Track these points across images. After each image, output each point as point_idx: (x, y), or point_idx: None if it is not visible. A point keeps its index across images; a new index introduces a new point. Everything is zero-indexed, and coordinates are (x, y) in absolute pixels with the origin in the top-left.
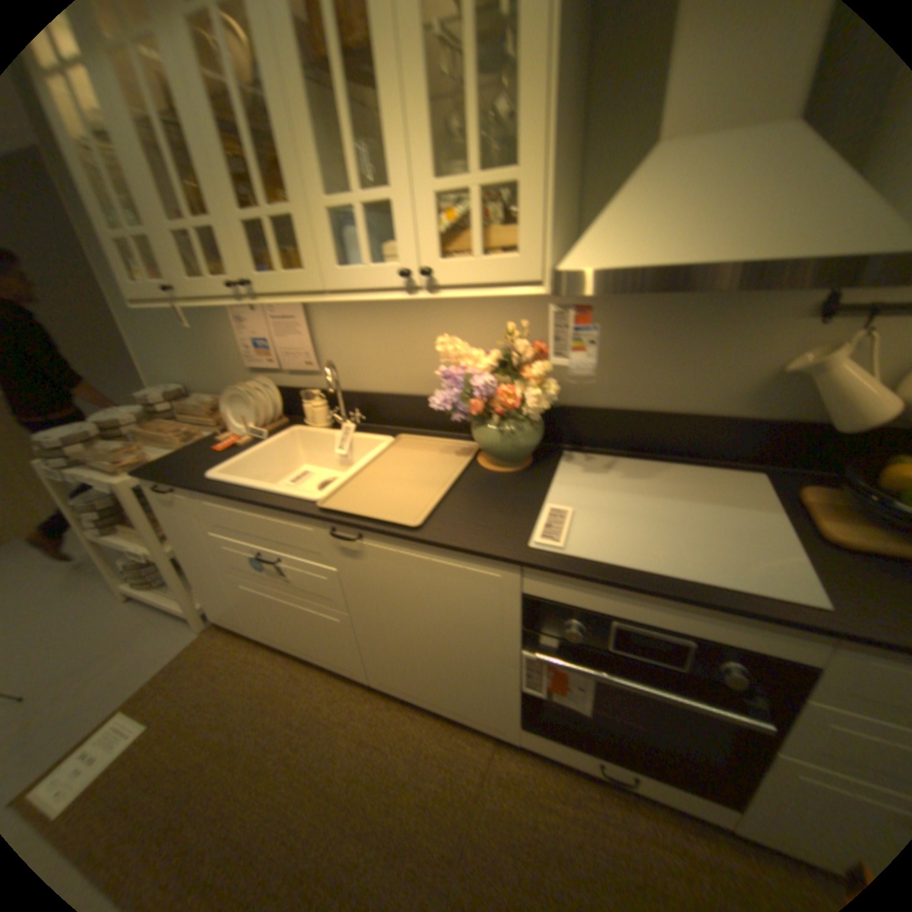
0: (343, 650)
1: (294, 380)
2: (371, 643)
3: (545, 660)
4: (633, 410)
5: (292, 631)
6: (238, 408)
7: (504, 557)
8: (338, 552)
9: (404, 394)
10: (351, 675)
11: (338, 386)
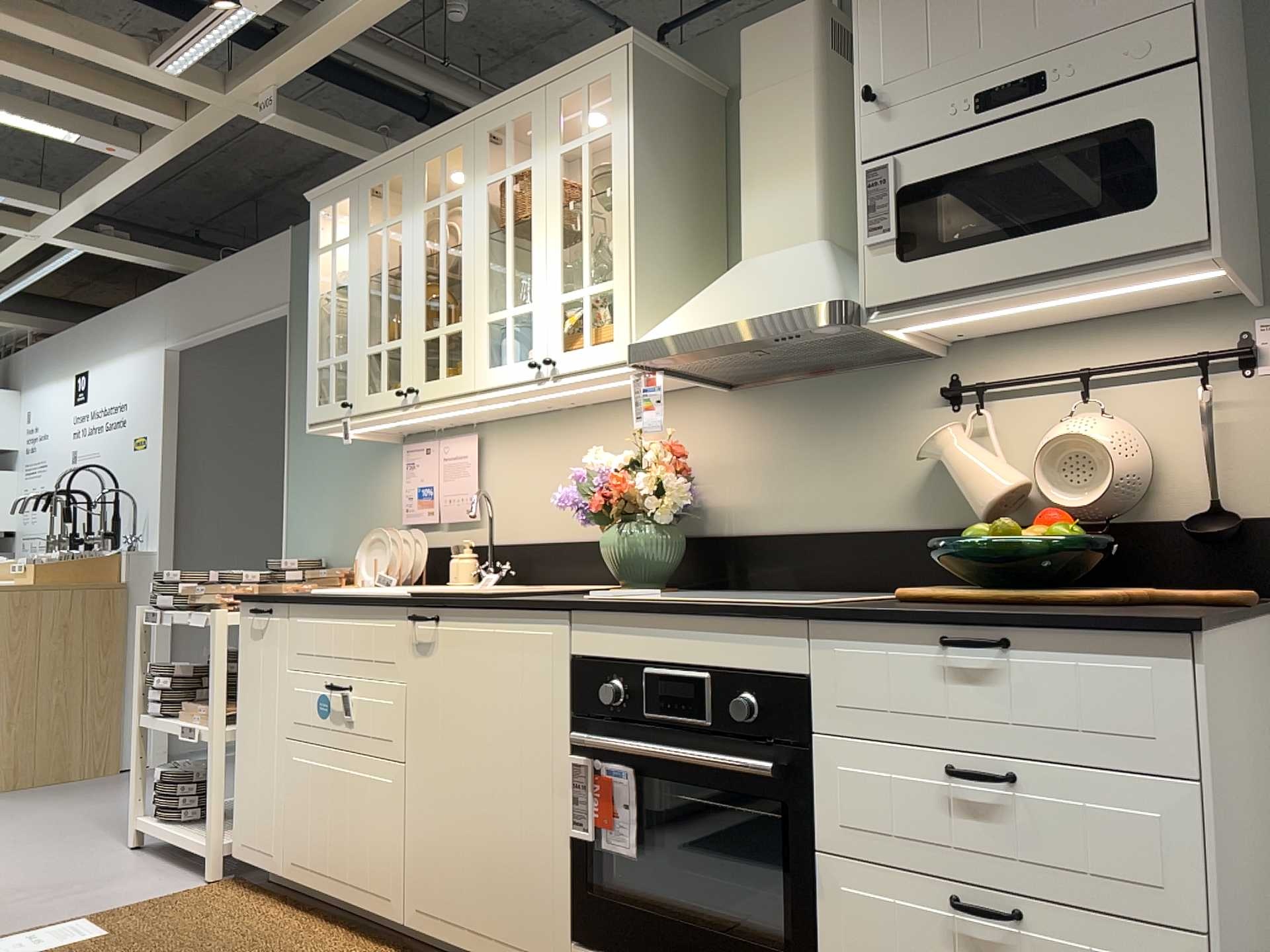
0: (386, 848)
1: (451, 538)
2: (420, 817)
3: (580, 739)
4: (799, 534)
5: (334, 831)
6: (376, 558)
7: (554, 603)
8: (413, 654)
9: (564, 542)
10: (386, 908)
11: (492, 532)
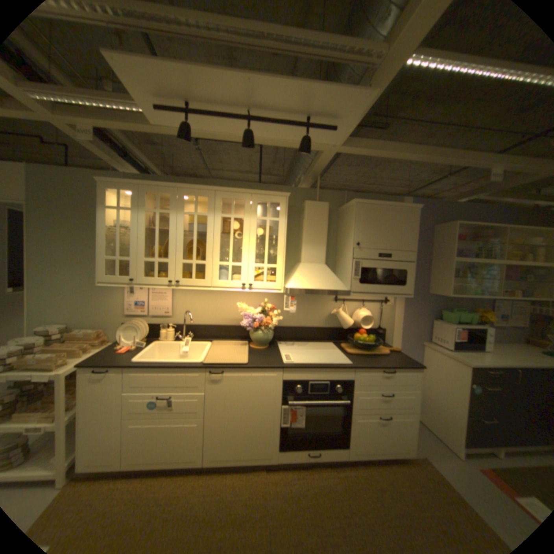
0: (193, 446)
1: (154, 320)
2: (212, 433)
3: (292, 403)
4: (296, 327)
5: (160, 447)
6: (128, 333)
7: (279, 367)
8: (209, 383)
9: (214, 325)
10: (193, 464)
11: (184, 322)
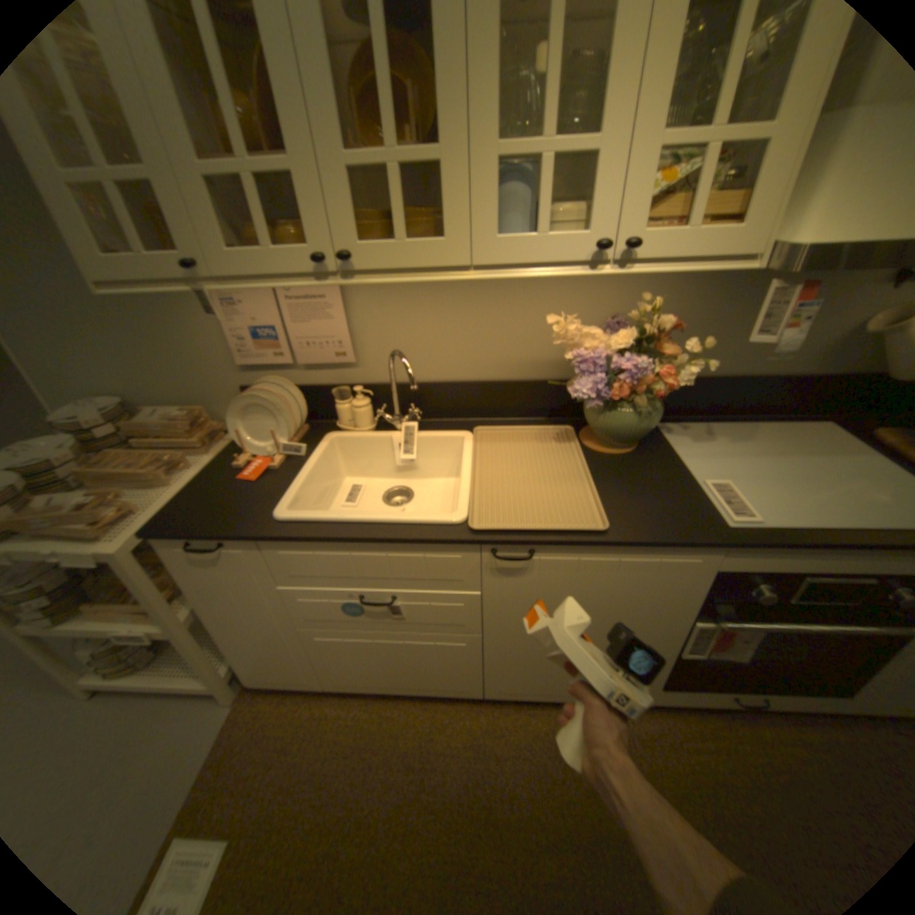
0: (461, 673)
1: (313, 377)
2: (504, 658)
3: (737, 628)
4: (721, 377)
5: (389, 671)
6: (254, 421)
7: (719, 543)
8: (493, 575)
9: (471, 382)
10: (463, 695)
11: (391, 380)
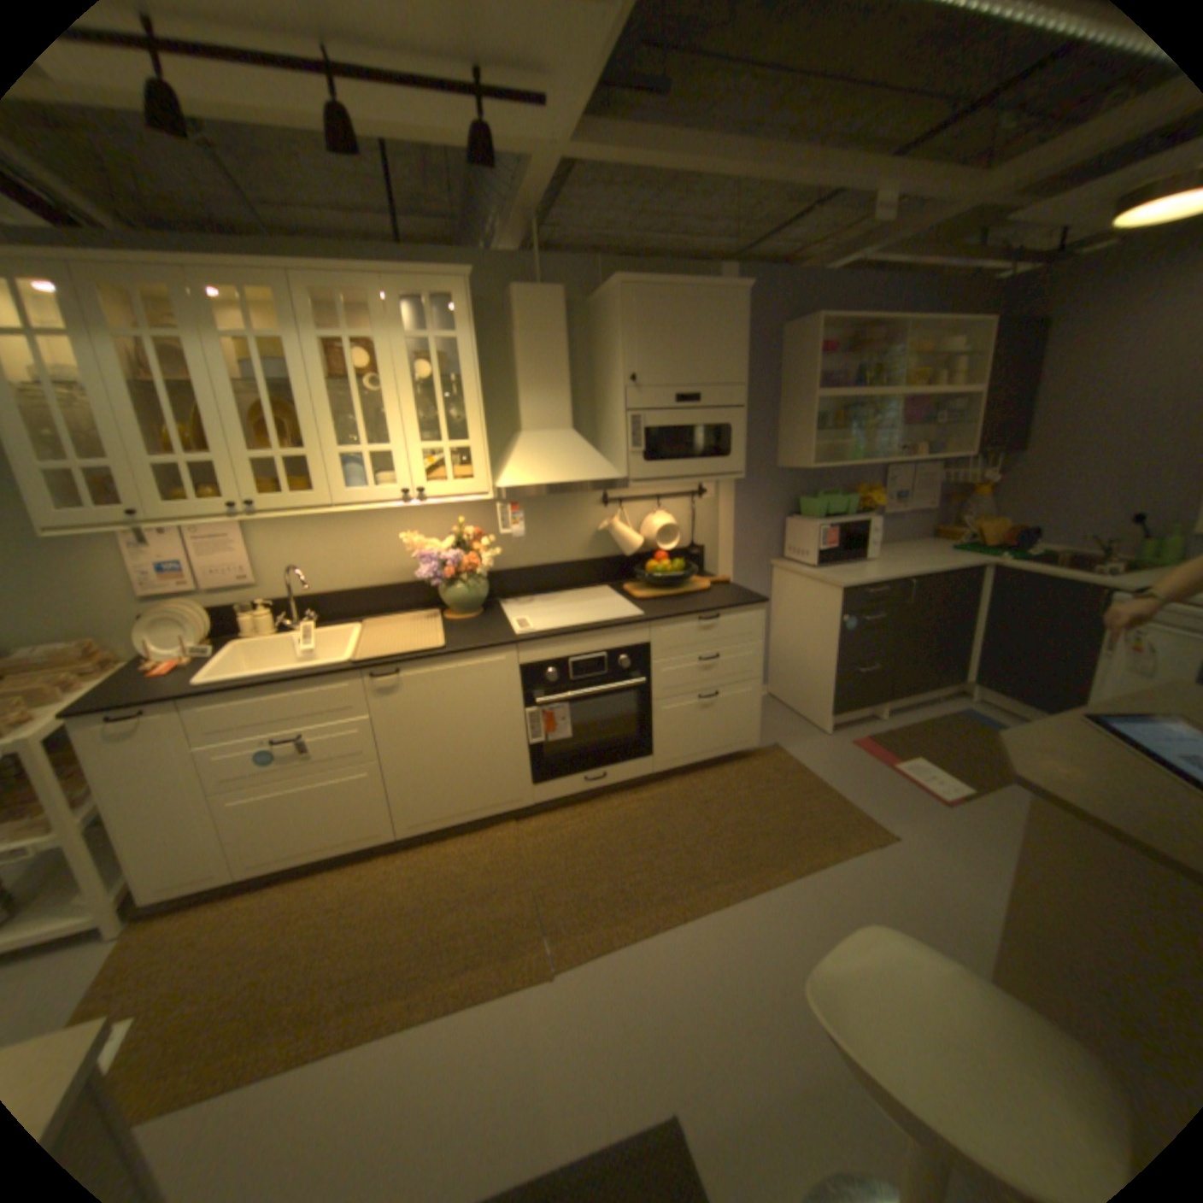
0: (371, 811)
1: (219, 600)
2: (404, 782)
3: (543, 701)
4: (535, 567)
5: (304, 827)
6: (164, 634)
7: (509, 642)
8: (377, 696)
9: (360, 589)
10: (378, 840)
11: (291, 592)
